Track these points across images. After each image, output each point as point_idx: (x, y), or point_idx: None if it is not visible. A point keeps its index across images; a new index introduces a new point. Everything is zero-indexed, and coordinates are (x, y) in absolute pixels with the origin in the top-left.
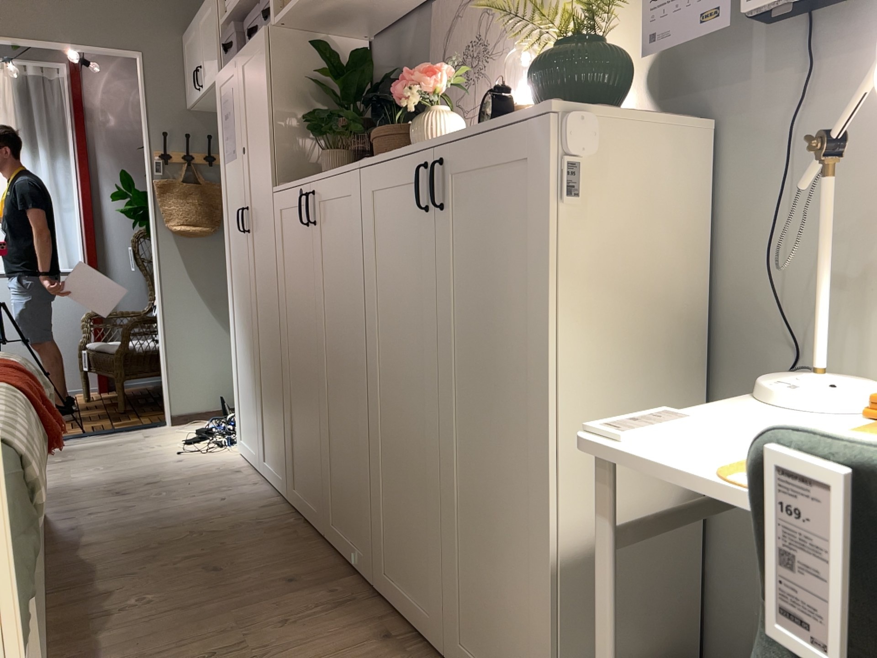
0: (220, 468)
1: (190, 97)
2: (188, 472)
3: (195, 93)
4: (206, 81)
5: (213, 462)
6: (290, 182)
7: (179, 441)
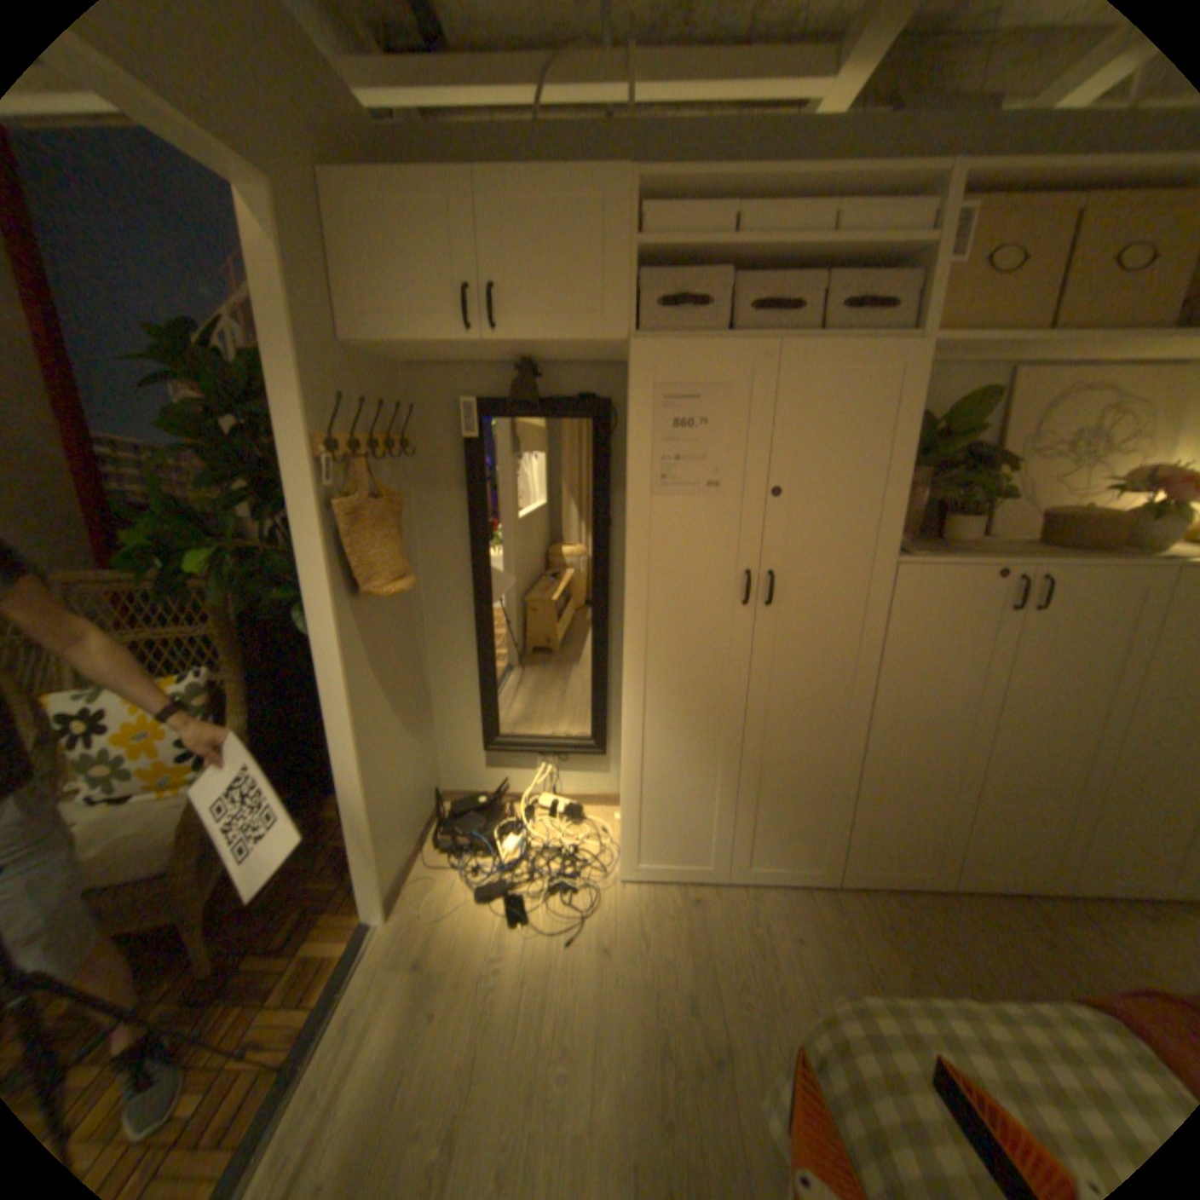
0: (671, 917)
1: (386, 329)
2: (665, 954)
3: (424, 328)
4: (530, 328)
5: (639, 918)
6: (955, 558)
7: (493, 932)
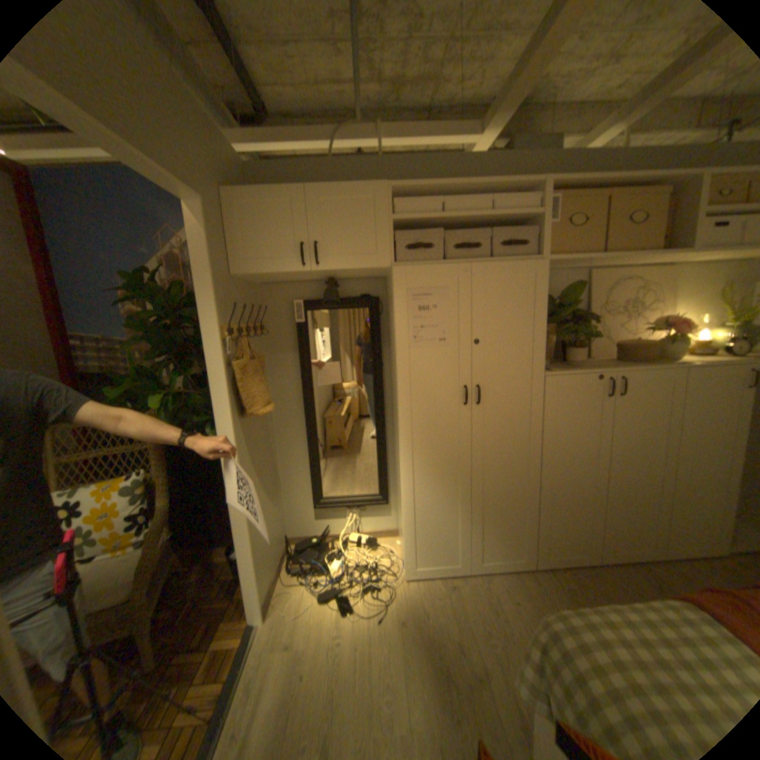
0: (439, 599)
1: (257, 267)
2: (439, 622)
3: (279, 266)
4: (337, 263)
5: (420, 602)
6: (574, 371)
7: (331, 621)
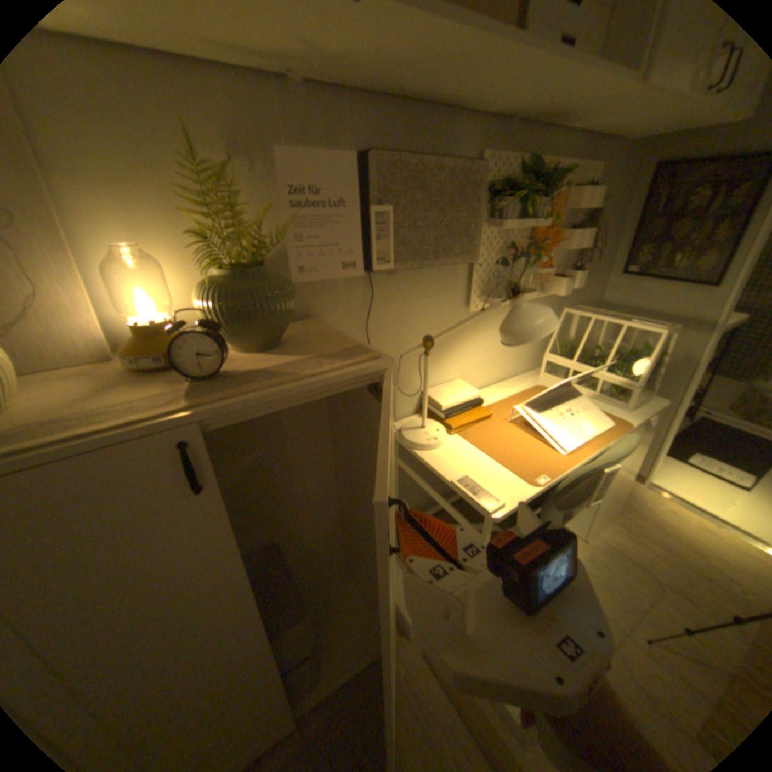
0: None
1: None
2: None
3: None
4: None
5: None
6: None
7: None
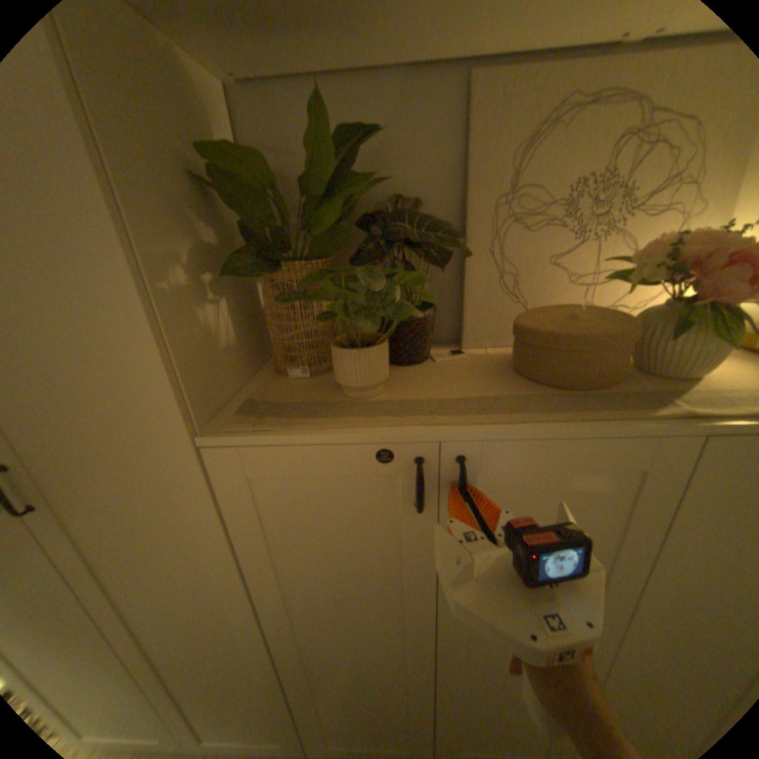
0: None
1: None
2: None
3: None
4: None
5: None
6: (298, 427)
7: None
